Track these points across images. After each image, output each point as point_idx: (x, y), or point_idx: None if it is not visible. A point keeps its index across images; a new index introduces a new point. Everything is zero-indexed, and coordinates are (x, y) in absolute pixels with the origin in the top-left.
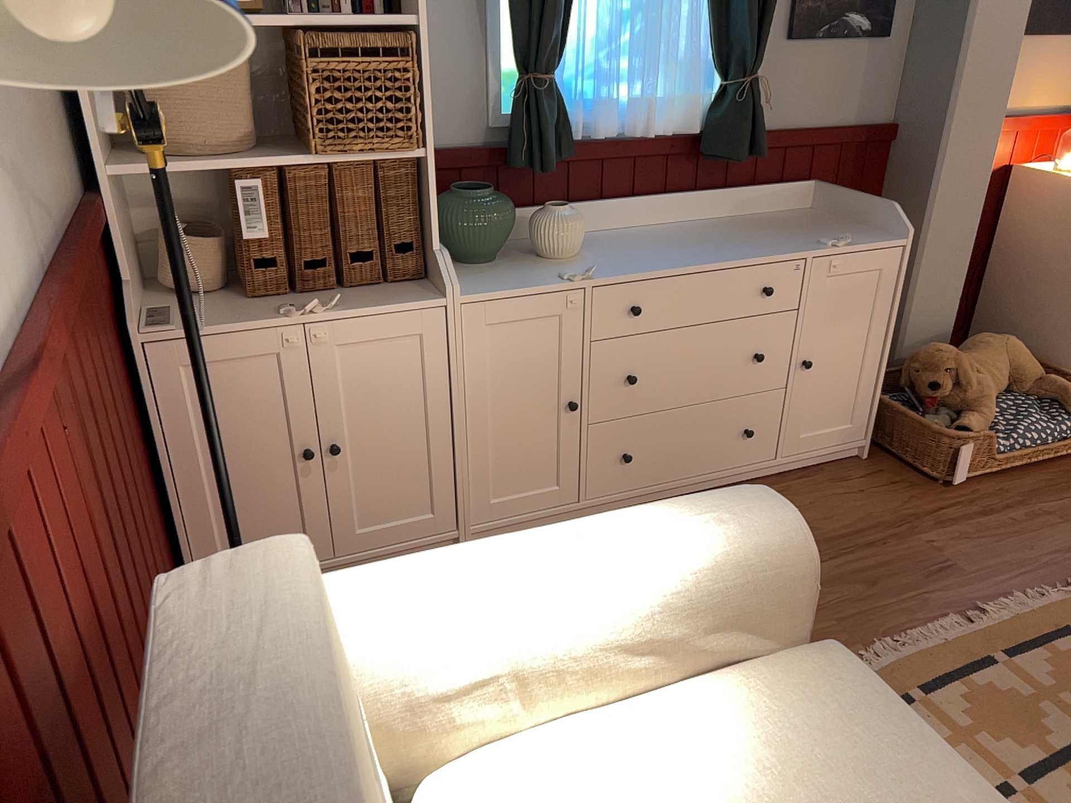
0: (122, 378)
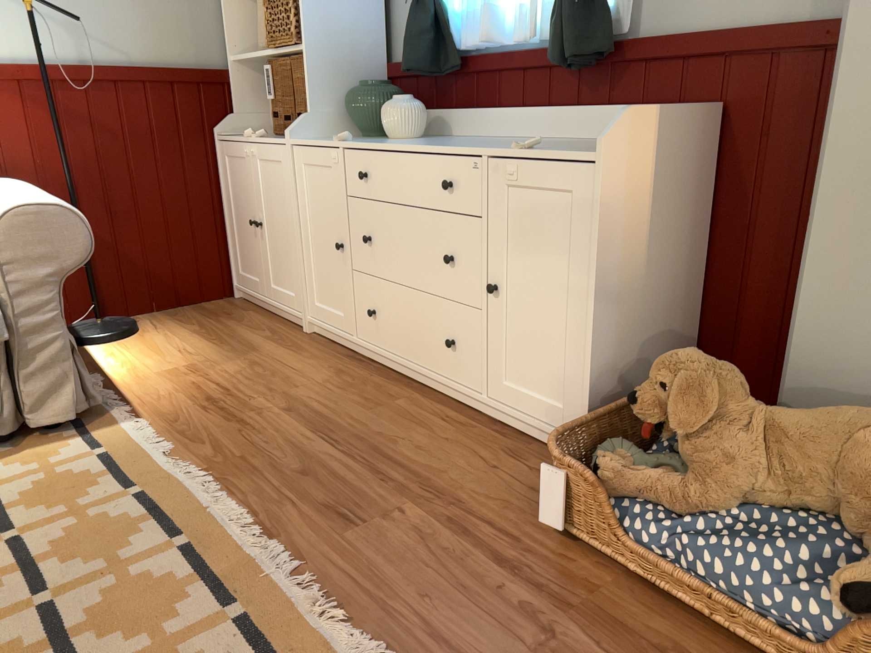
0: (195, 150)
